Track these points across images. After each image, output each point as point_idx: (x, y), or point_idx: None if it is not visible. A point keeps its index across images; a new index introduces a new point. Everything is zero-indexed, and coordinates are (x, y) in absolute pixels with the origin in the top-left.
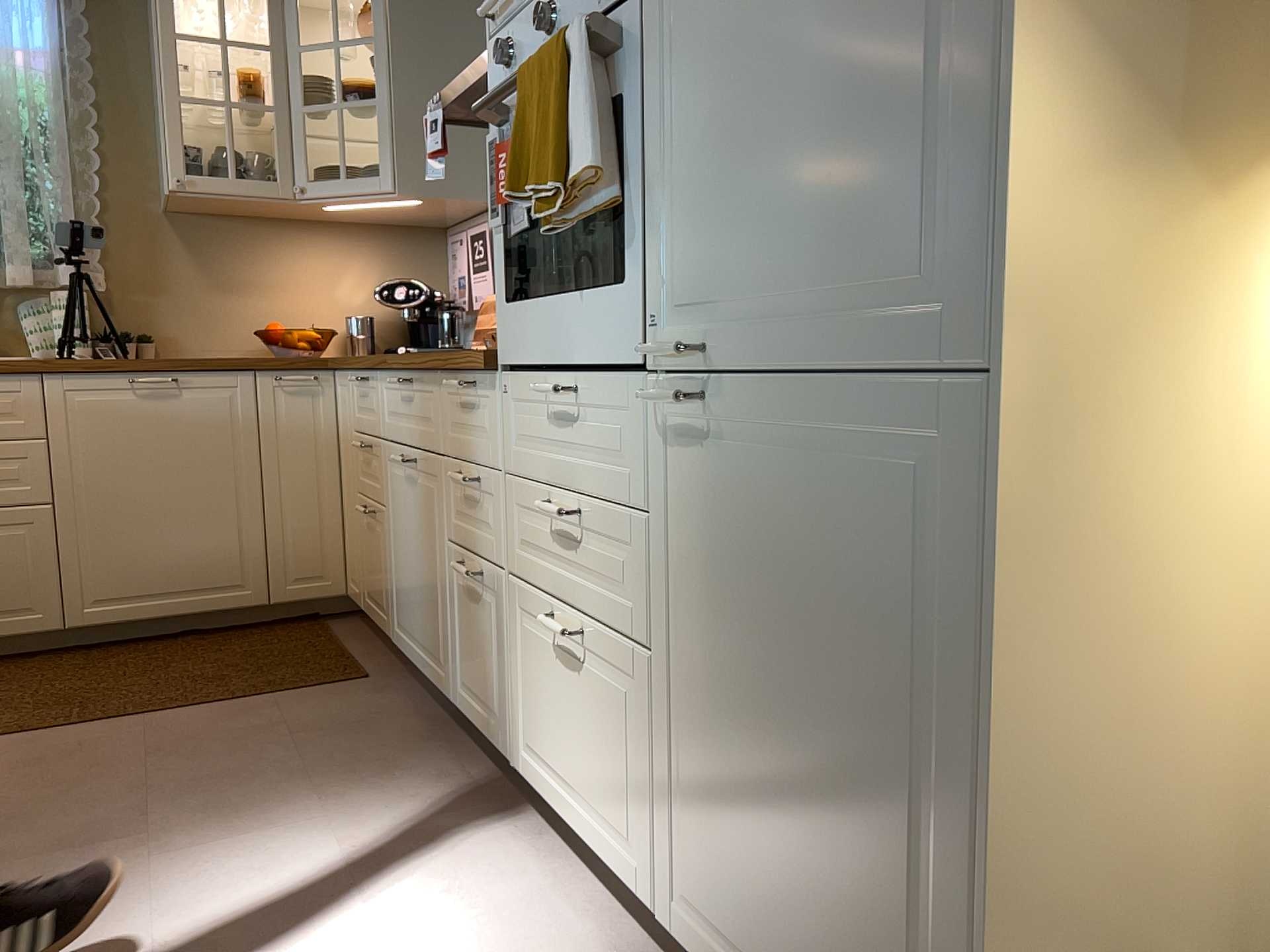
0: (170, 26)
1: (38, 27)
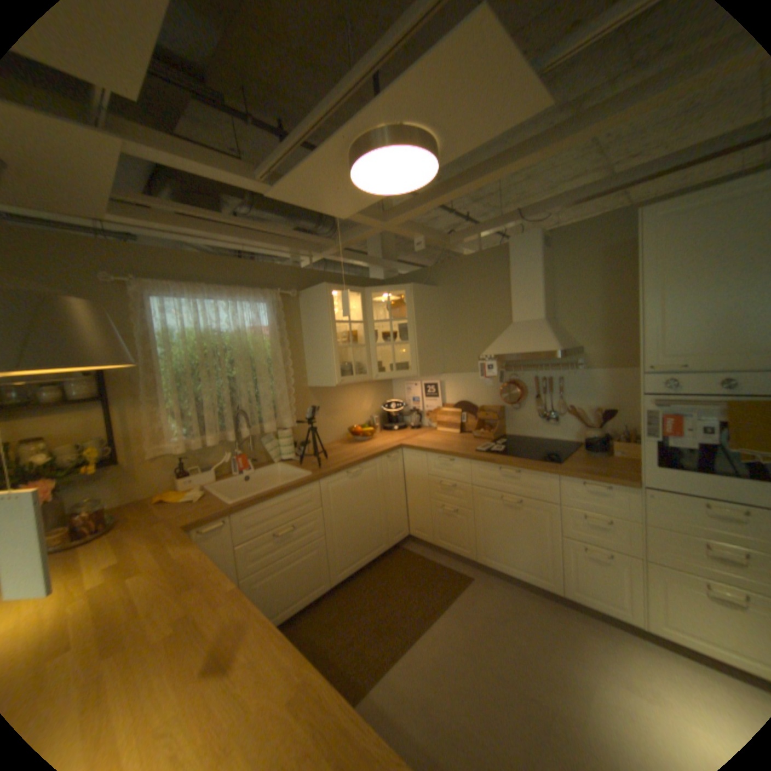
0: (332, 319)
1: (262, 318)
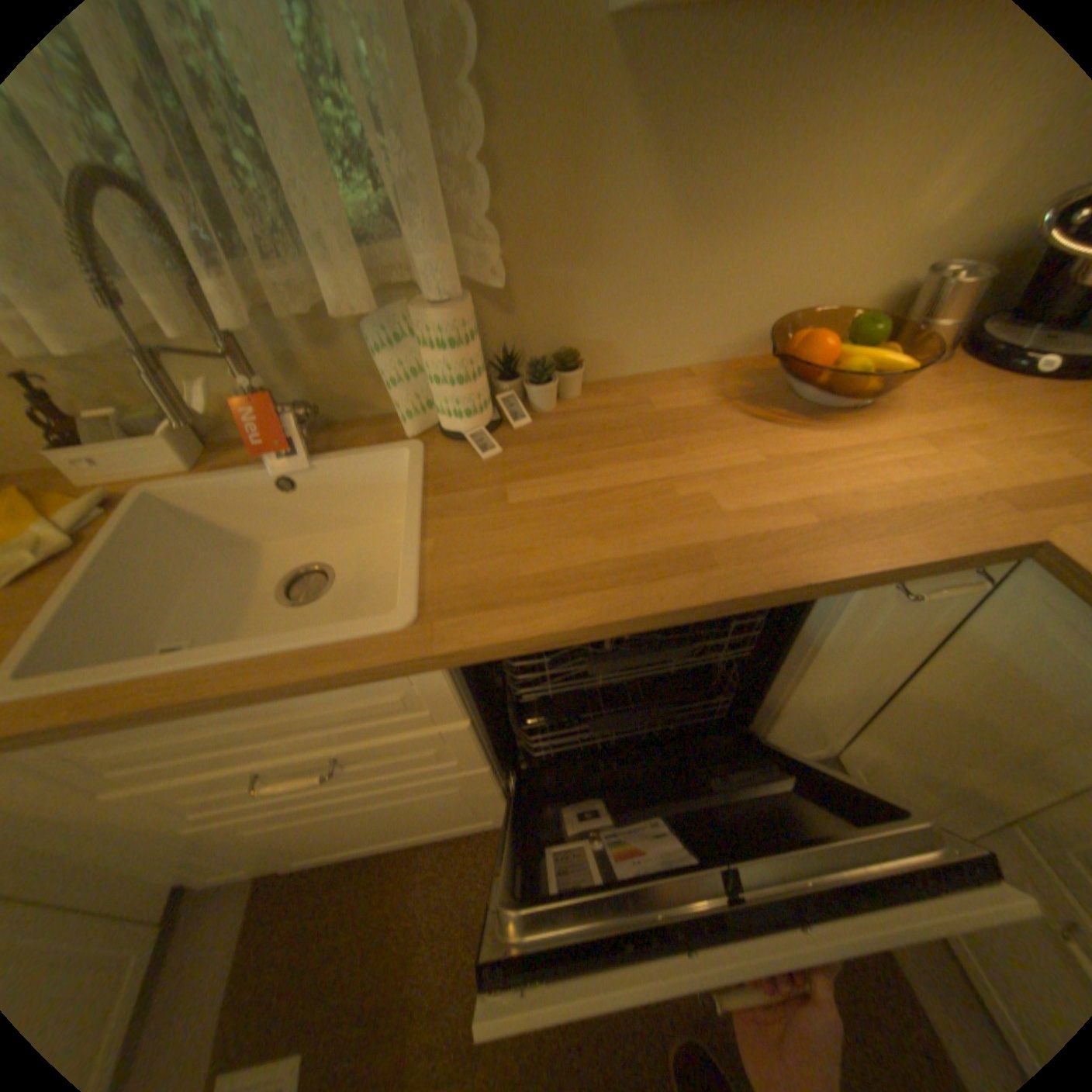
0: None
1: None
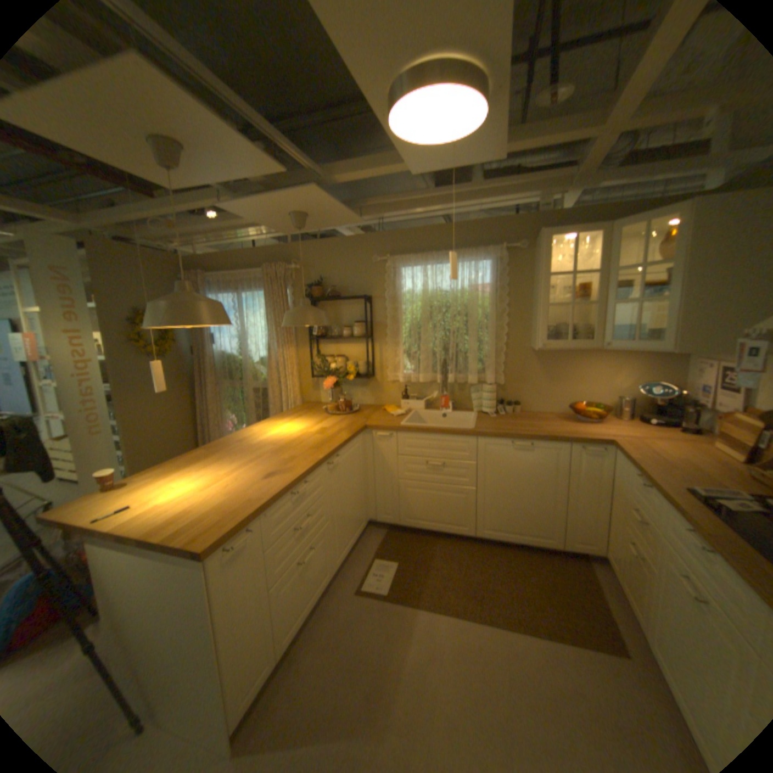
0: (547, 270)
1: (487, 274)
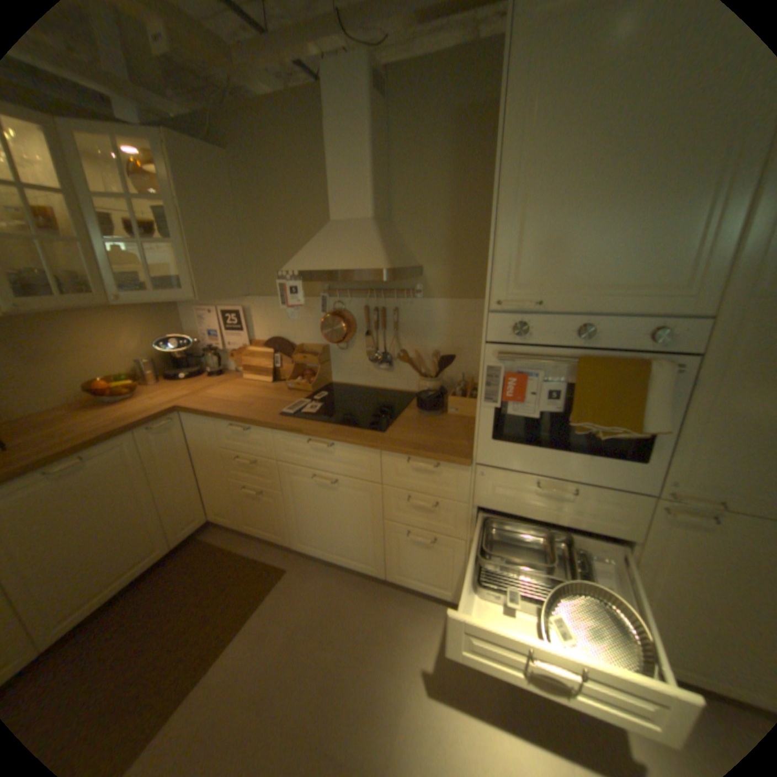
0: None
1: None
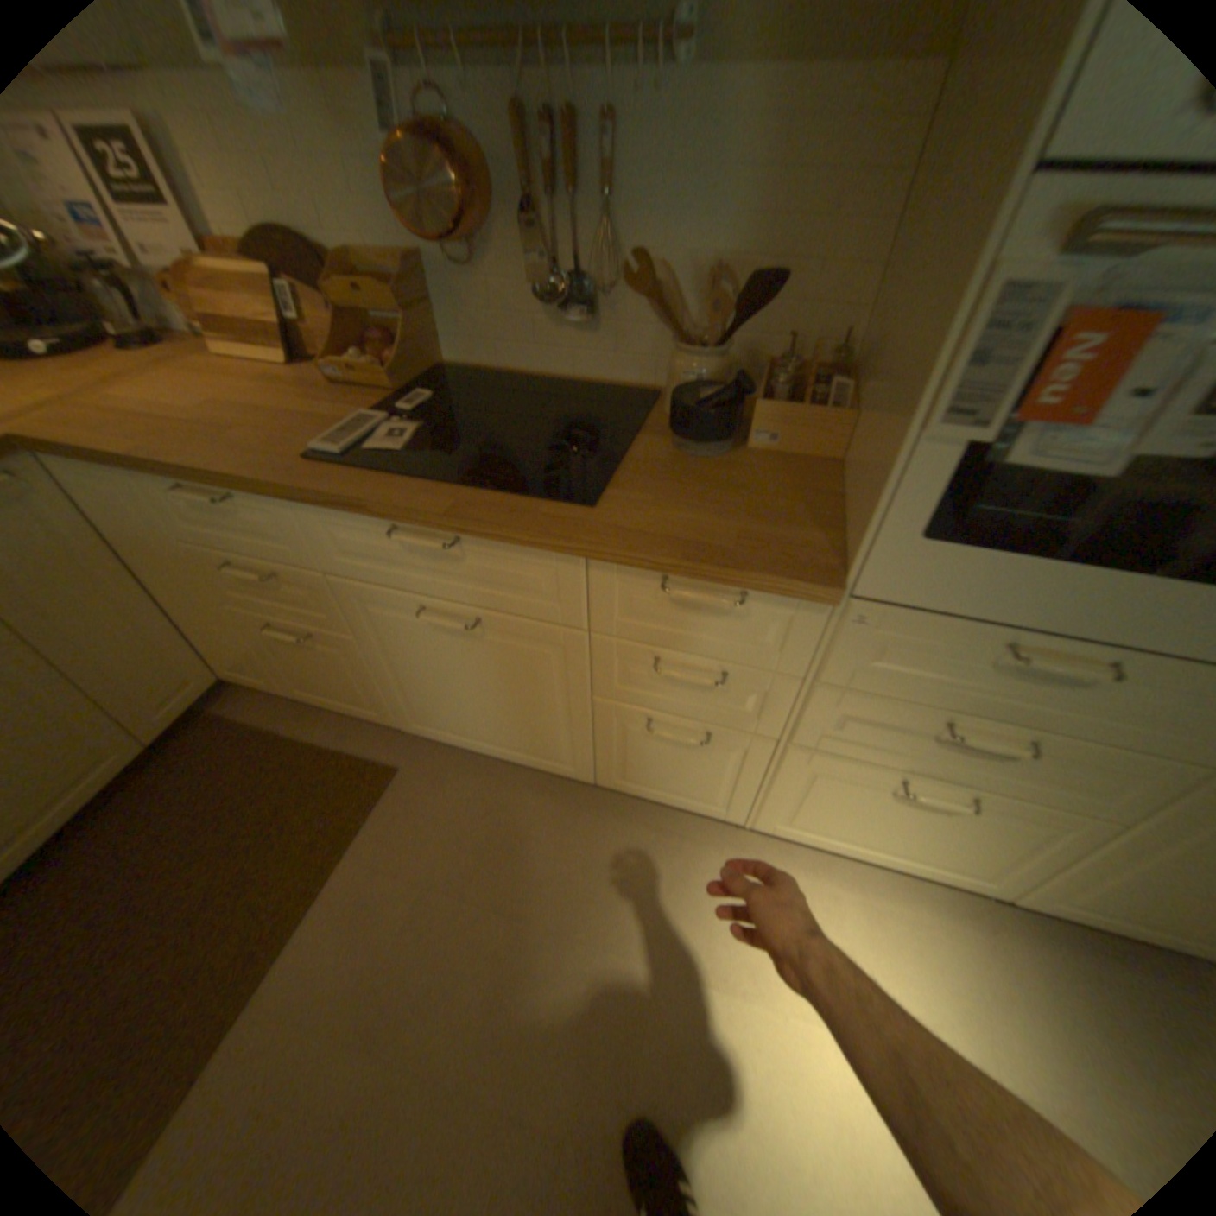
0: None
1: None
